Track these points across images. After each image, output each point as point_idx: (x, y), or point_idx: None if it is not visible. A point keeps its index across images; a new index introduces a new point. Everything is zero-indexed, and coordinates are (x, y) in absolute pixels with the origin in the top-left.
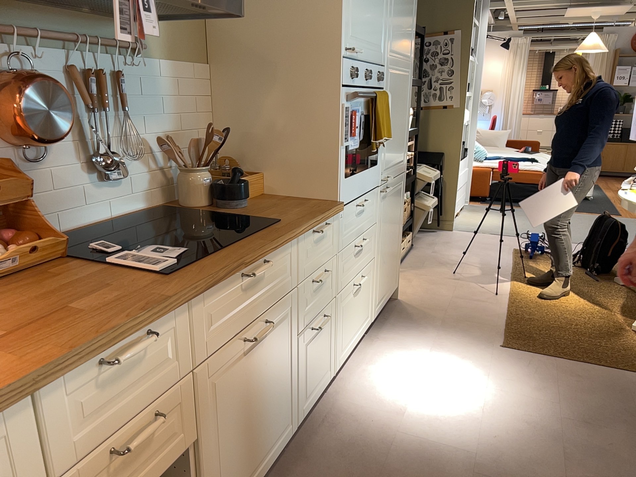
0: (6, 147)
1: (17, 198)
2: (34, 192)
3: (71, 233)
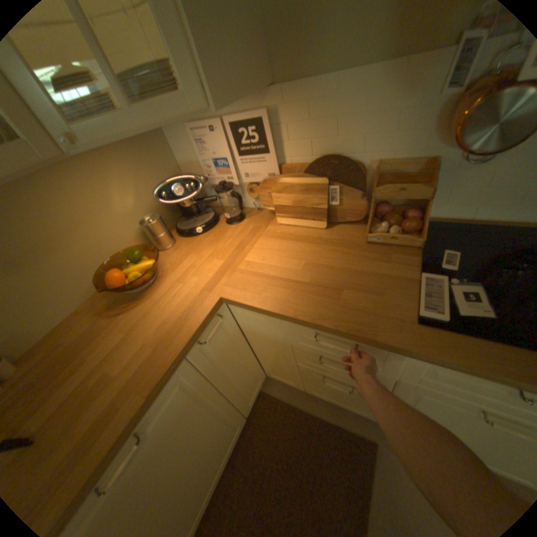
0: (458, 145)
1: (423, 195)
2: (466, 184)
3: (485, 222)
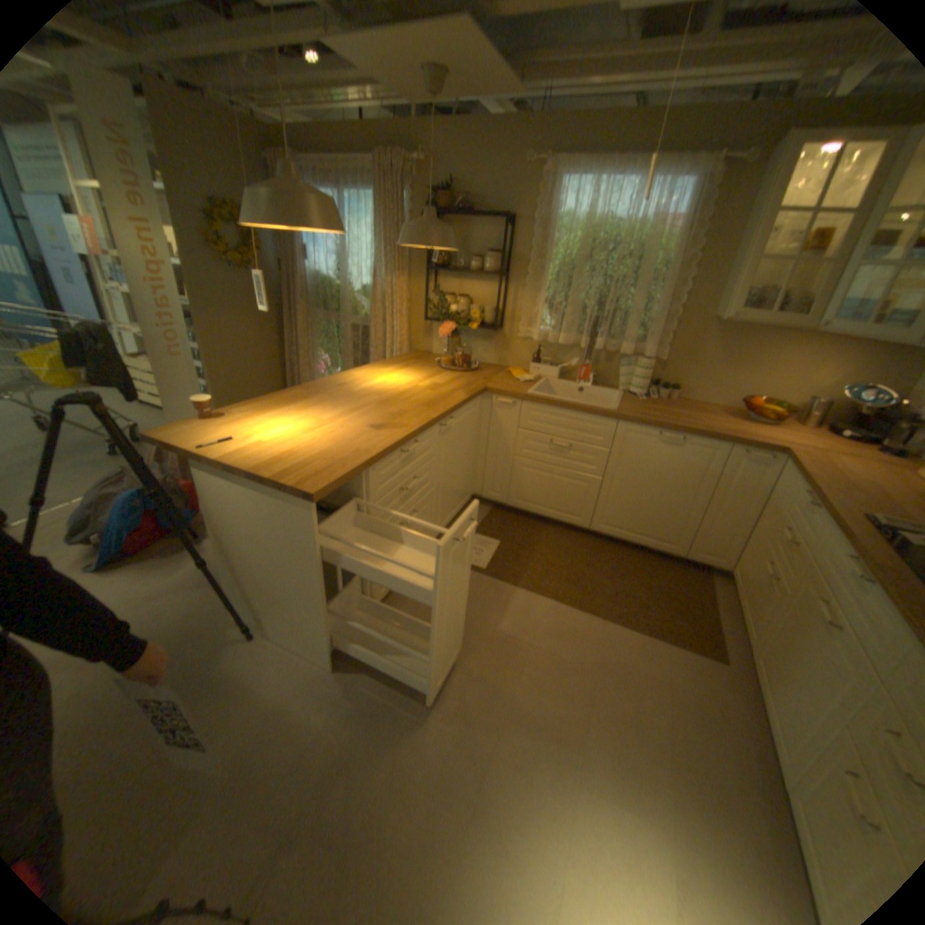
0: None
1: None
2: None
3: None
